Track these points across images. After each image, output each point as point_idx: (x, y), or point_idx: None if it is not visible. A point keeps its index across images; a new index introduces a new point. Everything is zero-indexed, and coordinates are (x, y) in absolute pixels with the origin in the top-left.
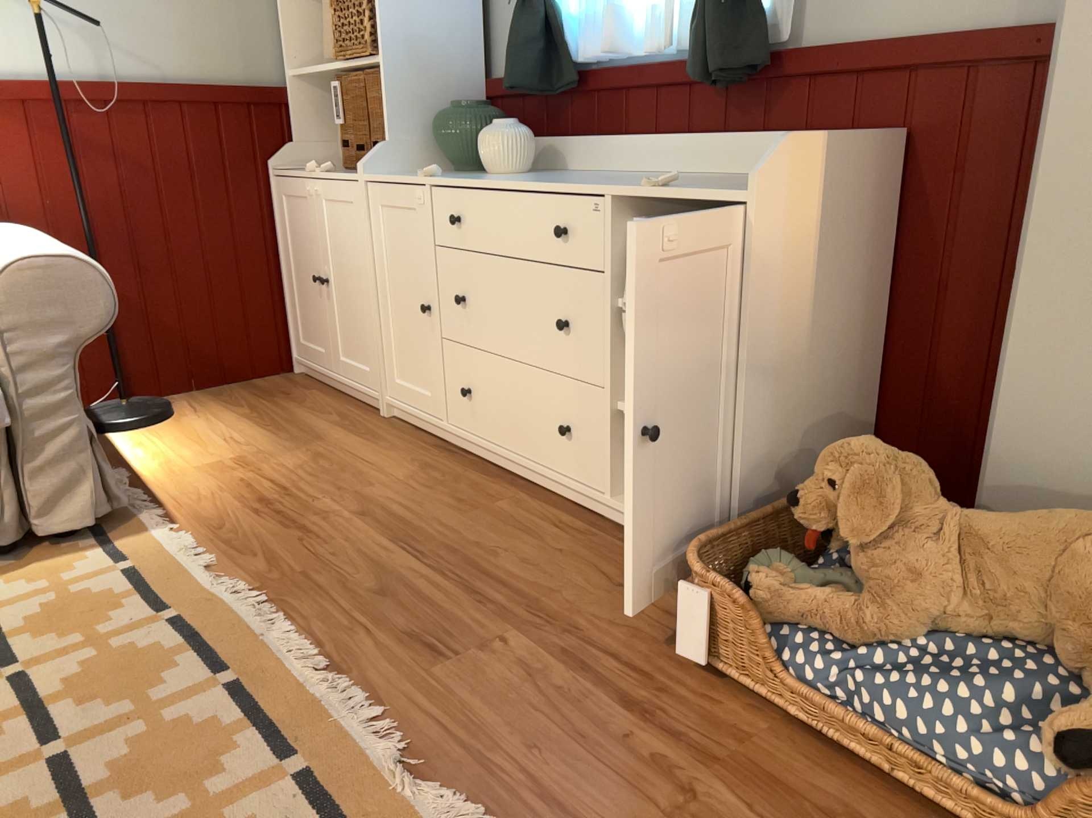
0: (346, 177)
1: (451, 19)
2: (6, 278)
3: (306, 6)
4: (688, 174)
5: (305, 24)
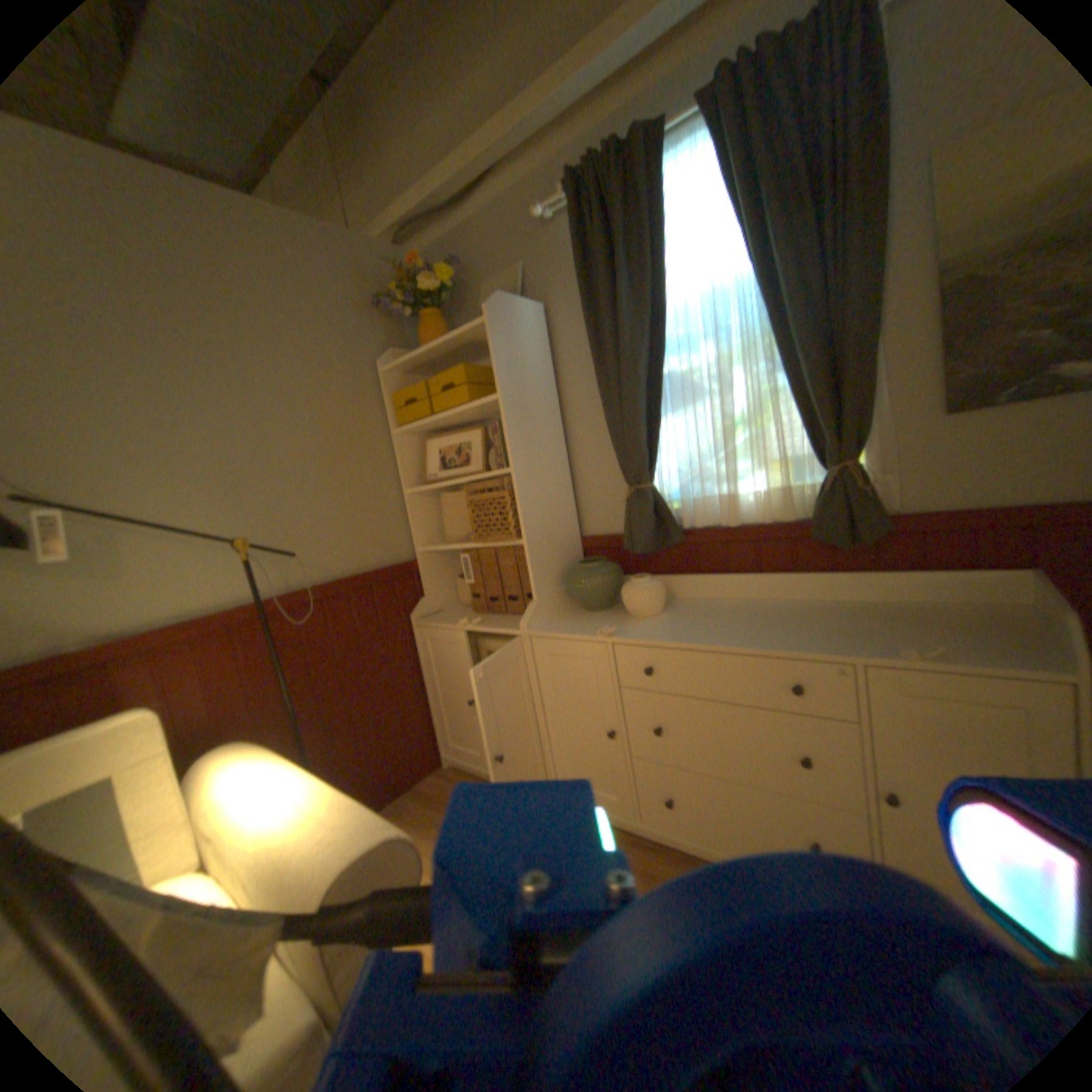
0: (501, 627)
1: (559, 500)
2: (327, 901)
3: (423, 498)
4: (813, 600)
5: (424, 510)
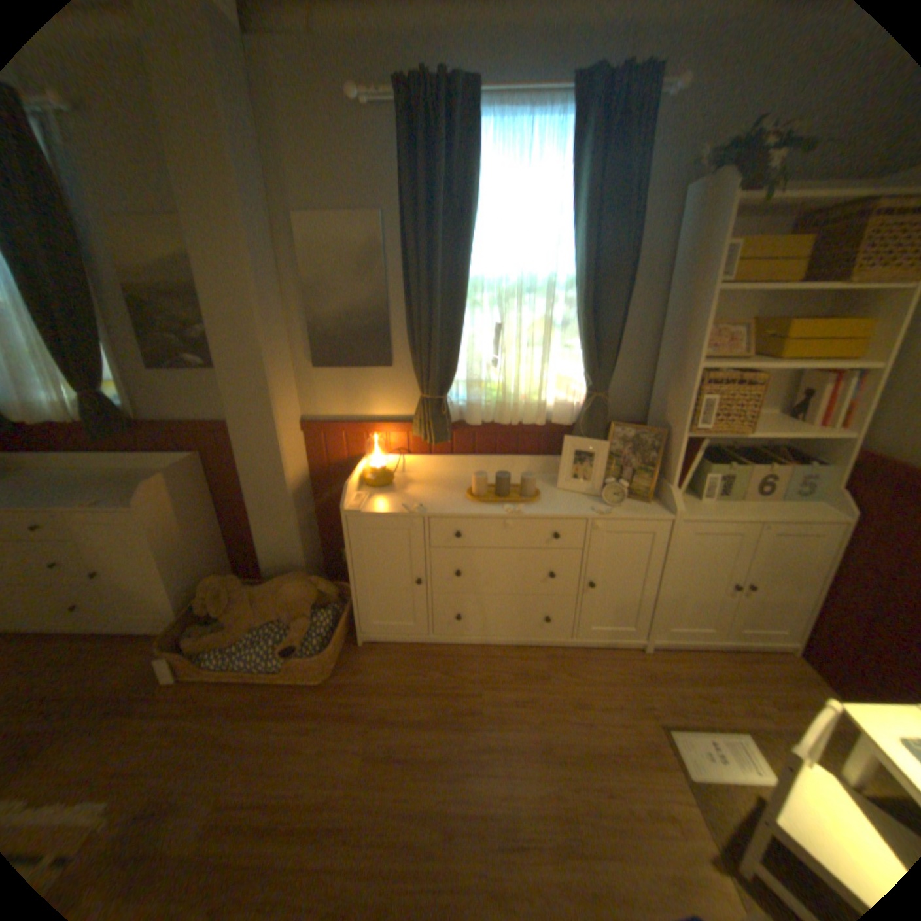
0: None
1: None
2: None
3: None
4: (104, 470)
5: None
